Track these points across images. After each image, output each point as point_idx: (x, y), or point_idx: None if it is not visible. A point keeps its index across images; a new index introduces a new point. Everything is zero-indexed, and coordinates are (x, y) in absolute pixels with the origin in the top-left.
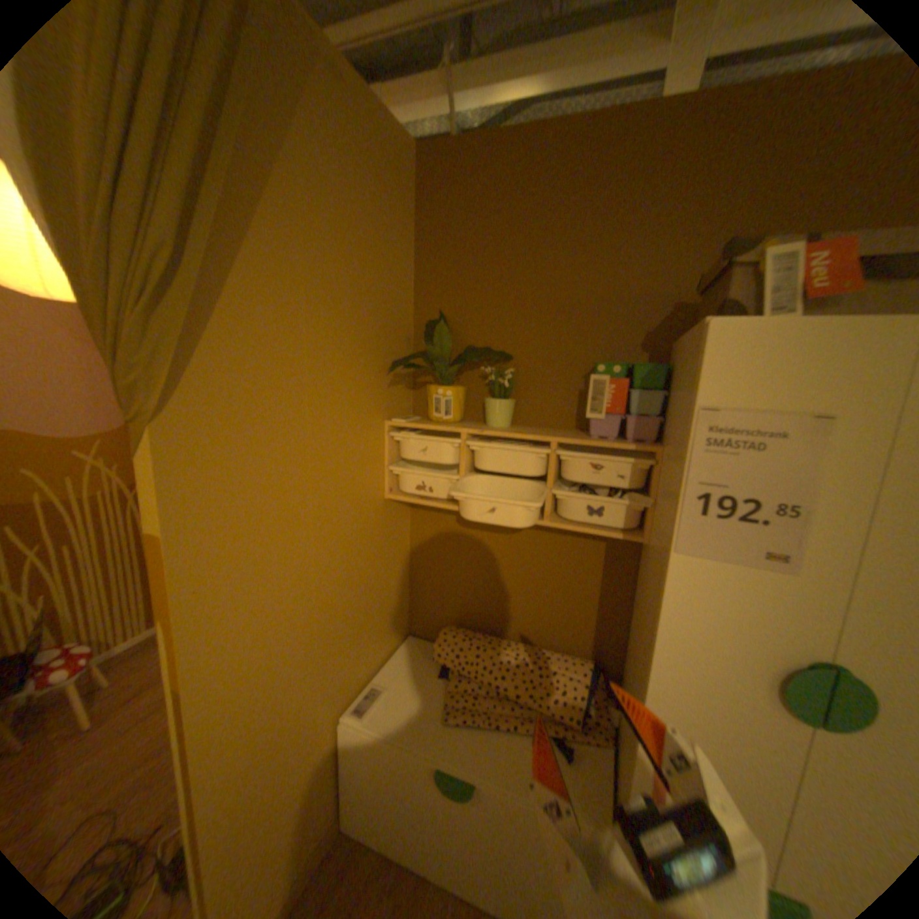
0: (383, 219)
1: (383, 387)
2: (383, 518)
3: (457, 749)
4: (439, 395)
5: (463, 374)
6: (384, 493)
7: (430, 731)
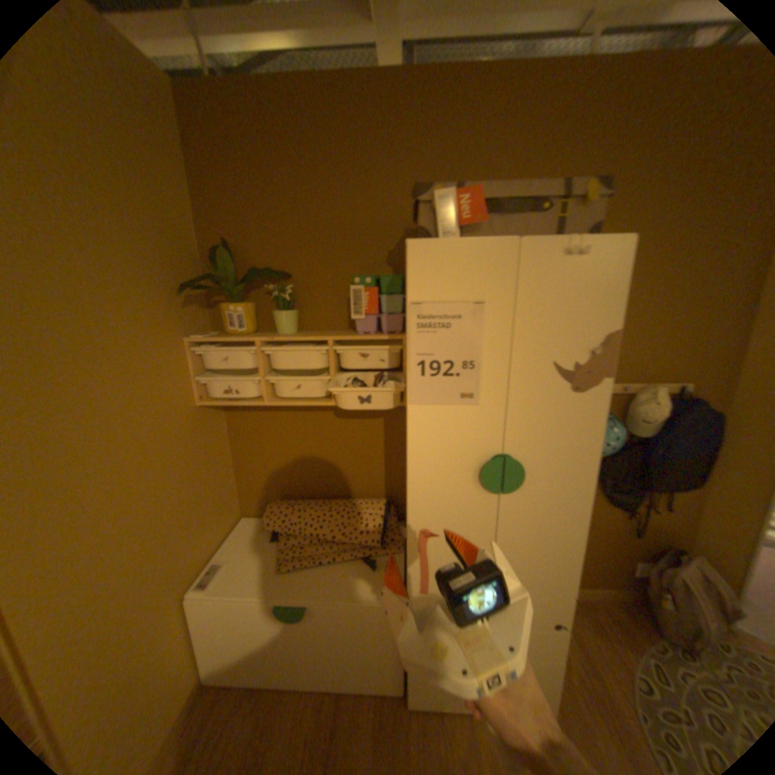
0: (148, 152)
1: (177, 308)
2: (198, 423)
3: (289, 588)
4: (231, 311)
5: (252, 292)
6: (195, 401)
7: (267, 581)
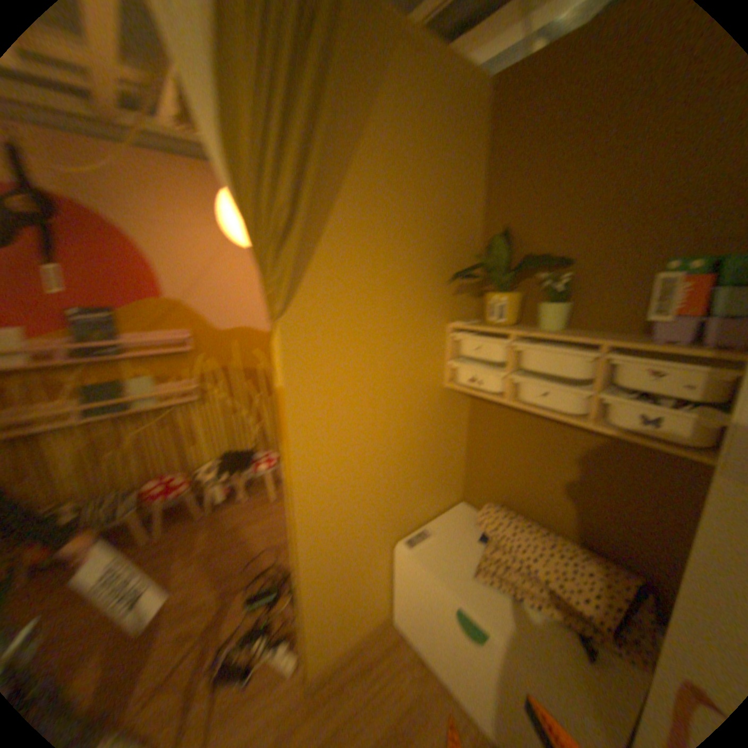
0: (453, 154)
1: (447, 295)
2: (442, 402)
3: (480, 602)
4: (493, 301)
5: (522, 281)
6: (443, 382)
7: (461, 579)
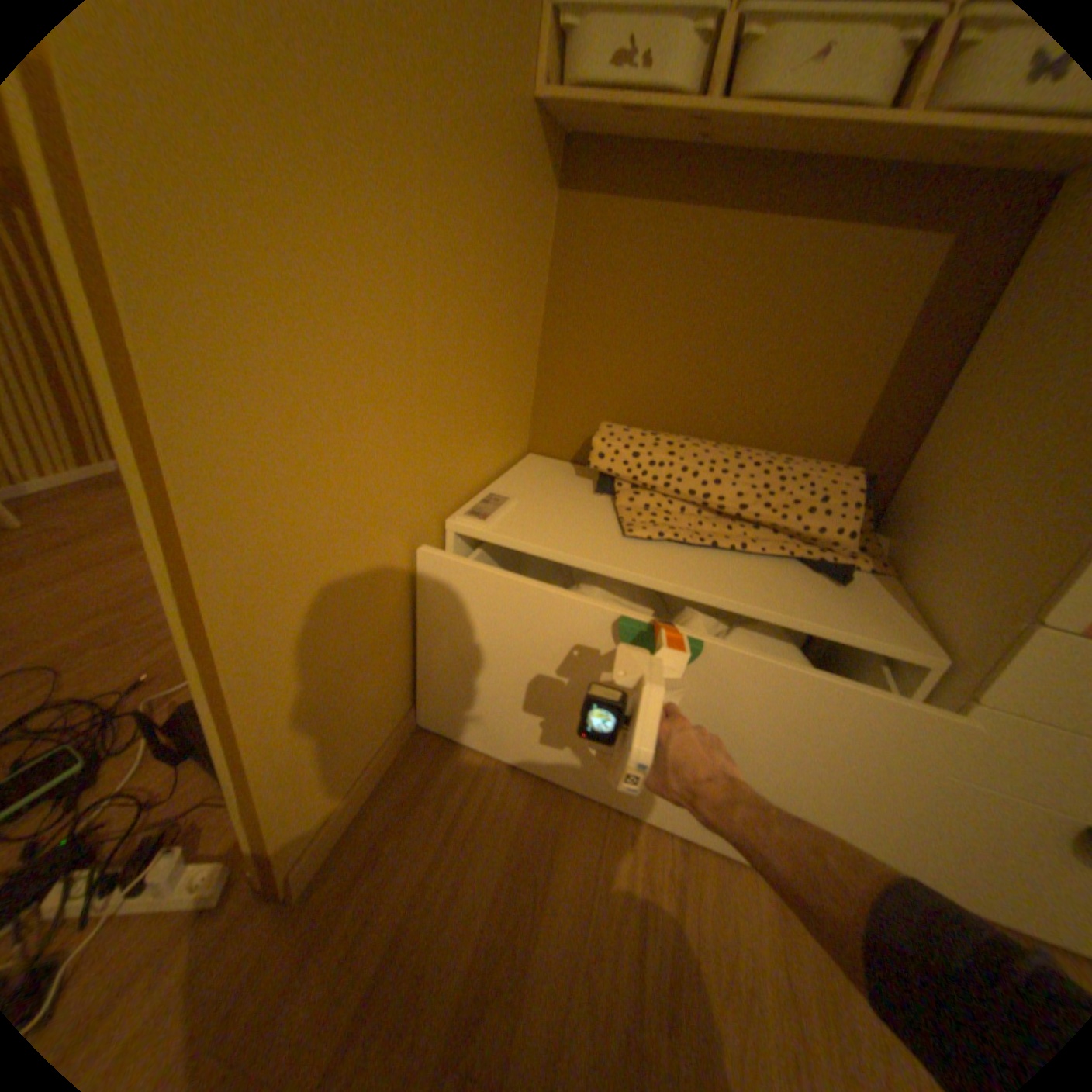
0: None
1: None
2: (527, 152)
3: (659, 562)
4: None
5: None
6: (536, 81)
7: (606, 542)
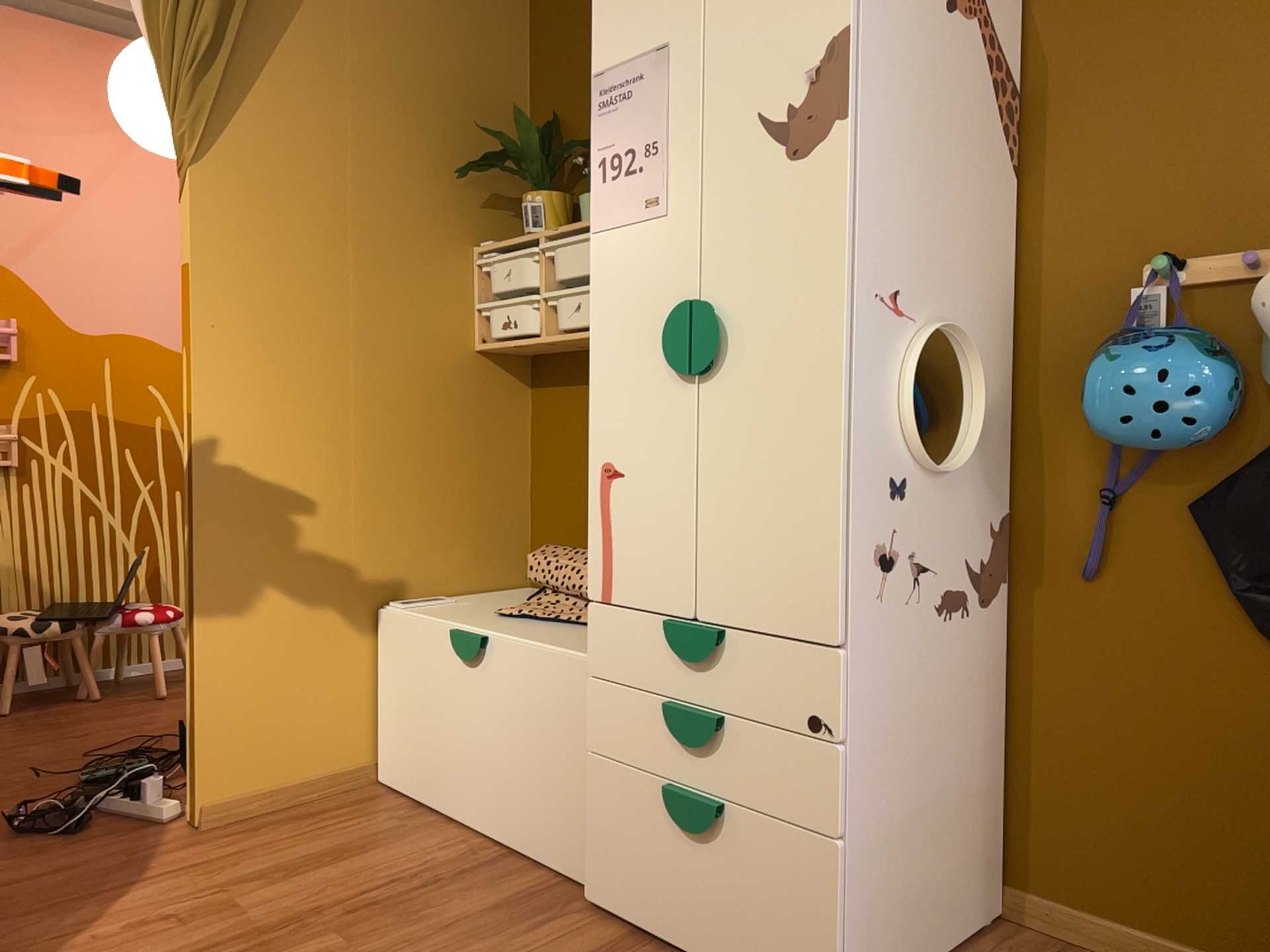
0: (472, 17)
1: (472, 206)
2: (472, 376)
3: (491, 624)
4: (526, 203)
5: (577, 186)
6: (472, 342)
7: (474, 617)
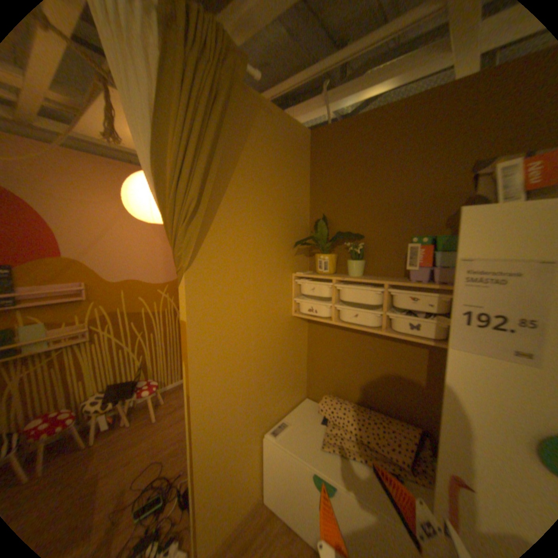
0: (292, 171)
1: (291, 255)
2: (291, 326)
3: (328, 465)
4: (320, 259)
5: (336, 247)
6: (292, 312)
7: (313, 452)
